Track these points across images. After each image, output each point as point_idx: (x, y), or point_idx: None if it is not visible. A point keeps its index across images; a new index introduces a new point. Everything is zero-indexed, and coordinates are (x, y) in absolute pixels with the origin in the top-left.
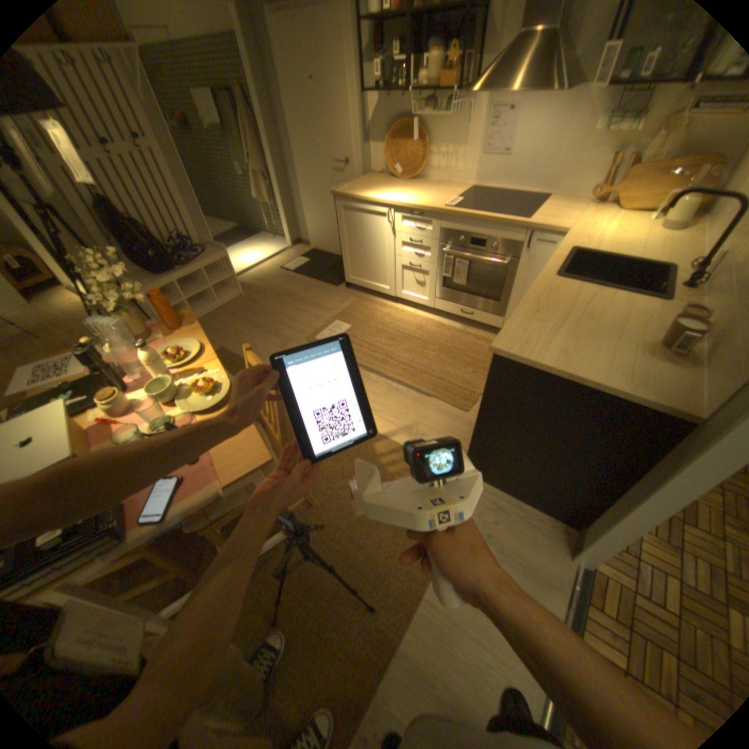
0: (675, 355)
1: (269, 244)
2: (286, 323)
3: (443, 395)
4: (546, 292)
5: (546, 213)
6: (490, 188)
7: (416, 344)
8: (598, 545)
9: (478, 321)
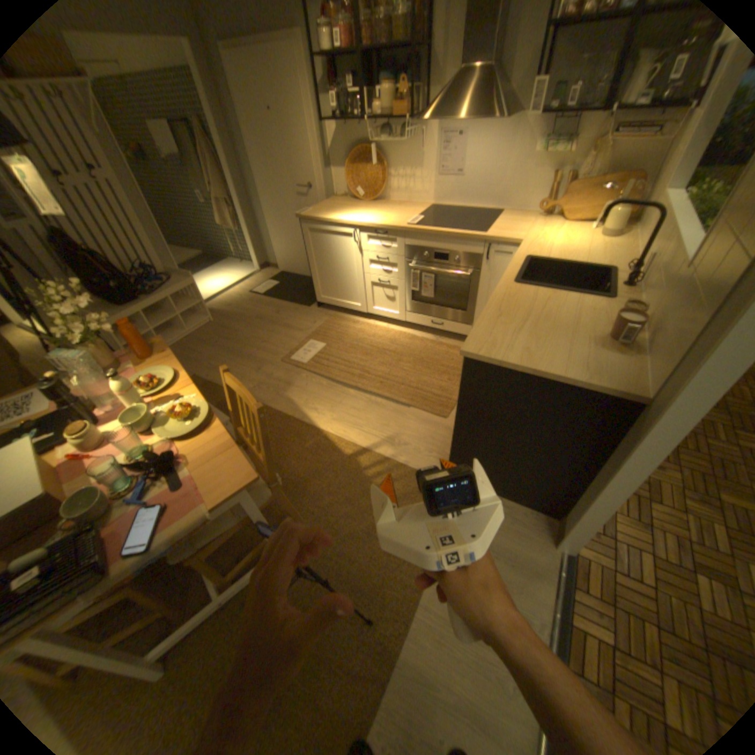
0: (622, 345)
1: (237, 270)
2: (260, 346)
3: (421, 404)
4: (506, 298)
5: (500, 226)
6: (447, 207)
7: (391, 357)
8: (577, 529)
9: (449, 331)
